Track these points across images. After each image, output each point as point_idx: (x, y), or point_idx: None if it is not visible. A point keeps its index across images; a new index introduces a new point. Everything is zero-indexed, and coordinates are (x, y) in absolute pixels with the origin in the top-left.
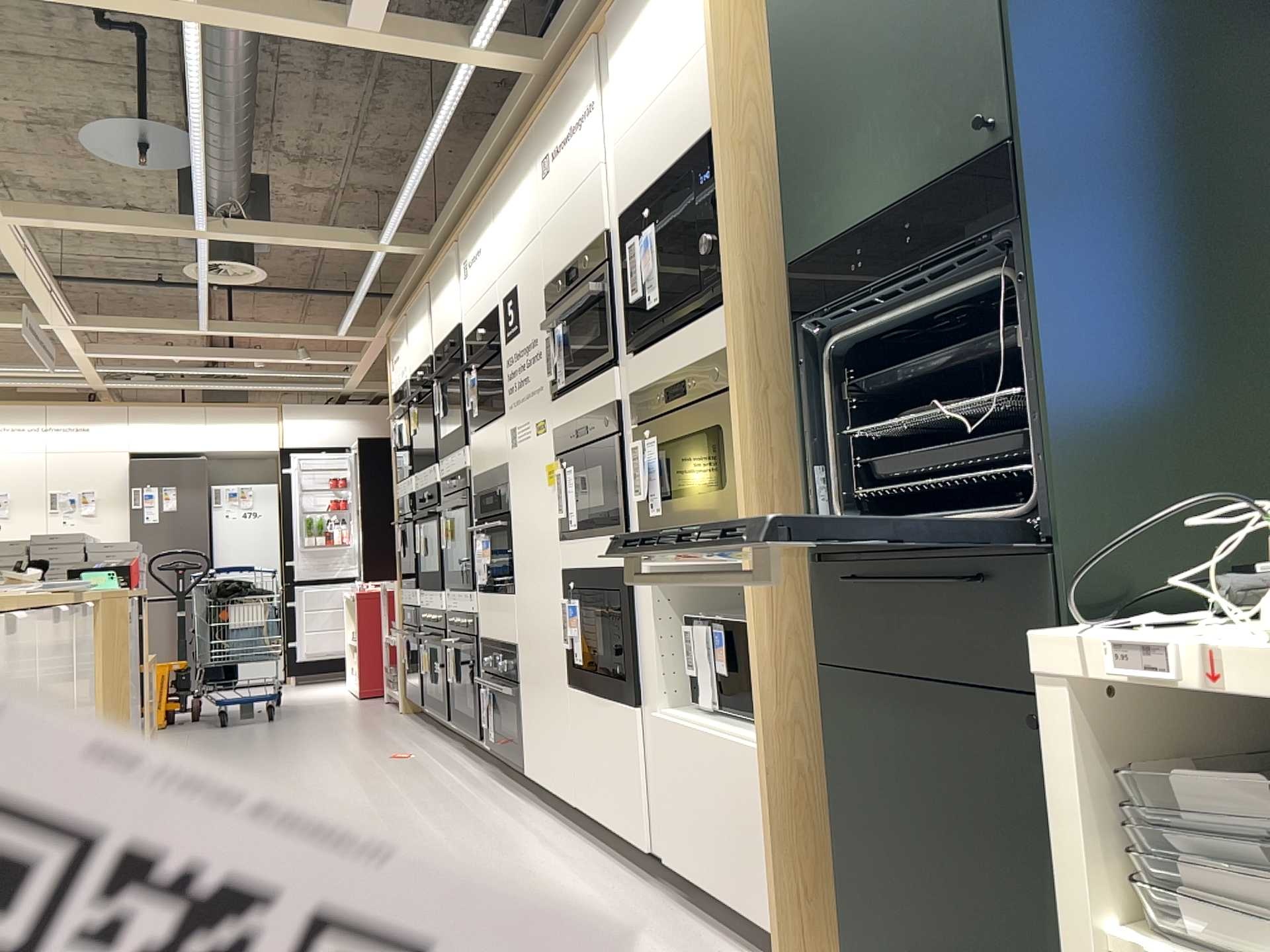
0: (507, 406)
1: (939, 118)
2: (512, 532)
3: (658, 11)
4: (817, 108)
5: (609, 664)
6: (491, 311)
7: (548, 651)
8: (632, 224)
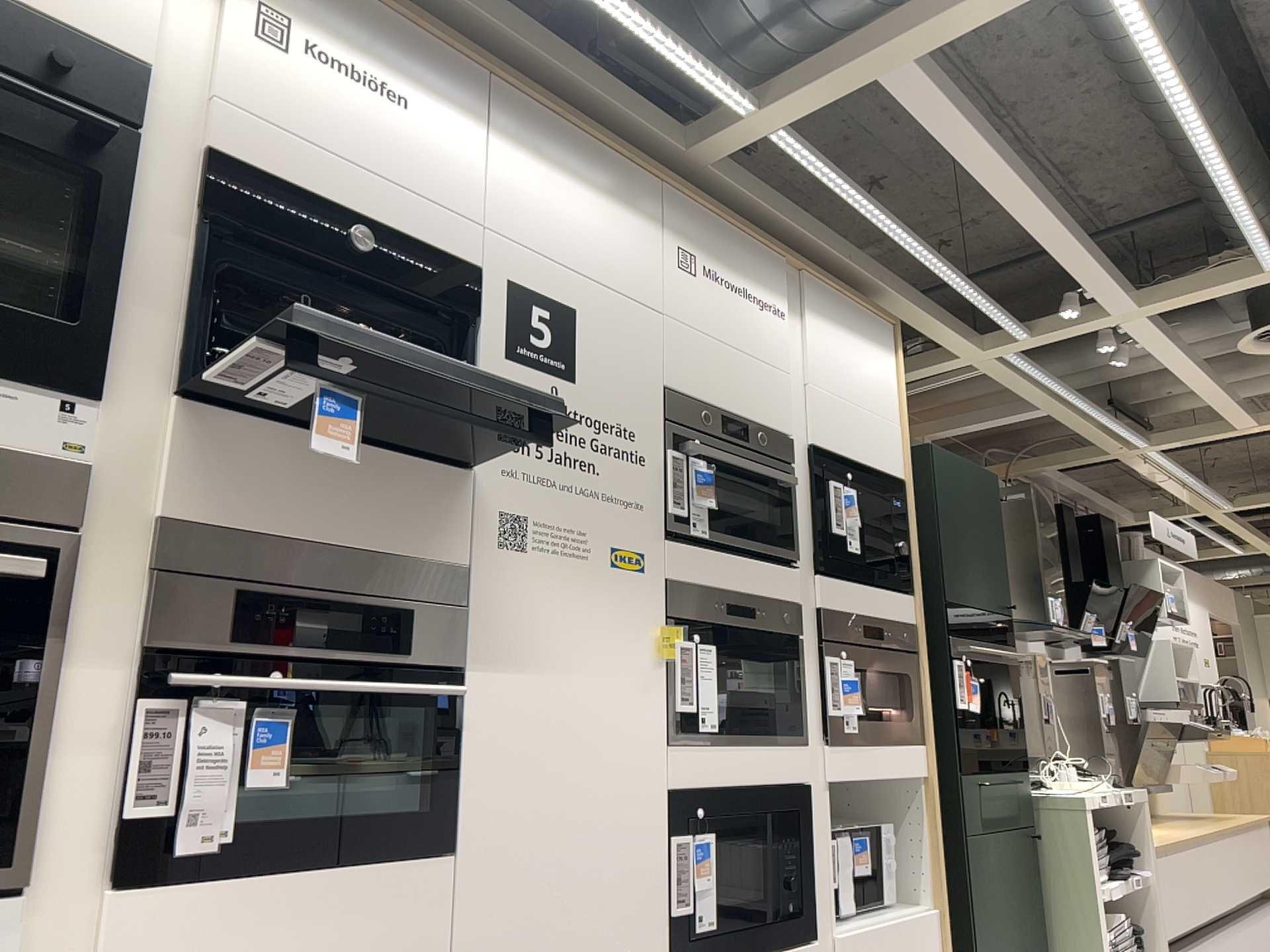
0: (492, 463)
1: (991, 587)
2: (469, 714)
3: (858, 349)
4: (953, 533)
5: (770, 904)
6: (437, 249)
7: (604, 940)
8: (827, 465)
